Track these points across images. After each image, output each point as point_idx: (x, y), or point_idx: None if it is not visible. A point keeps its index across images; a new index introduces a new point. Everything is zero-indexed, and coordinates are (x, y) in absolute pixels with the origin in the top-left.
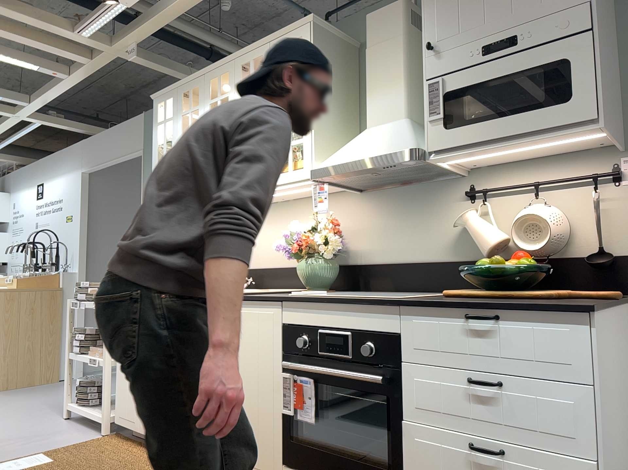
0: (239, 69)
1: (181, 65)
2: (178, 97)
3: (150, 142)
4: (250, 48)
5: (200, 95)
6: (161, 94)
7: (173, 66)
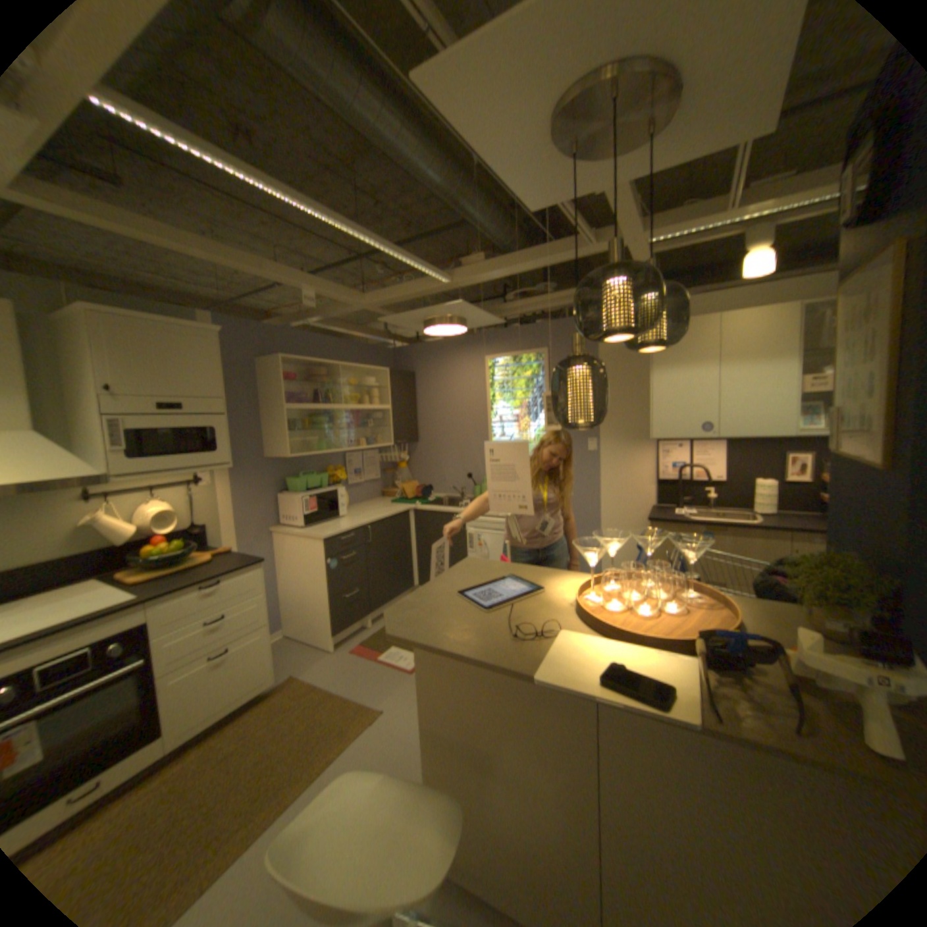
0: None
1: None
2: None
3: None
4: None
5: None
6: None
7: None
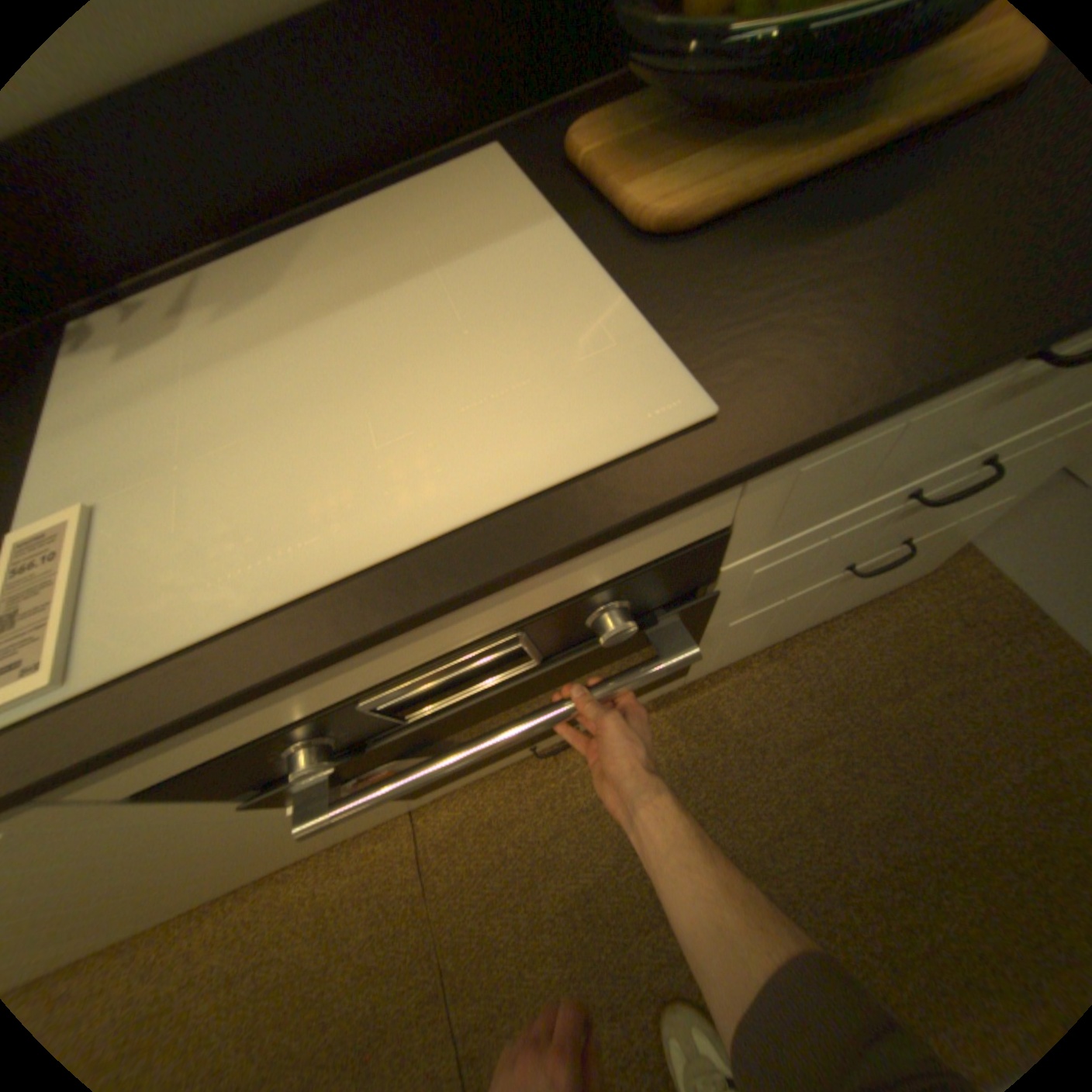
0: None
1: None
2: None
3: None
4: None
5: None
6: None
7: None
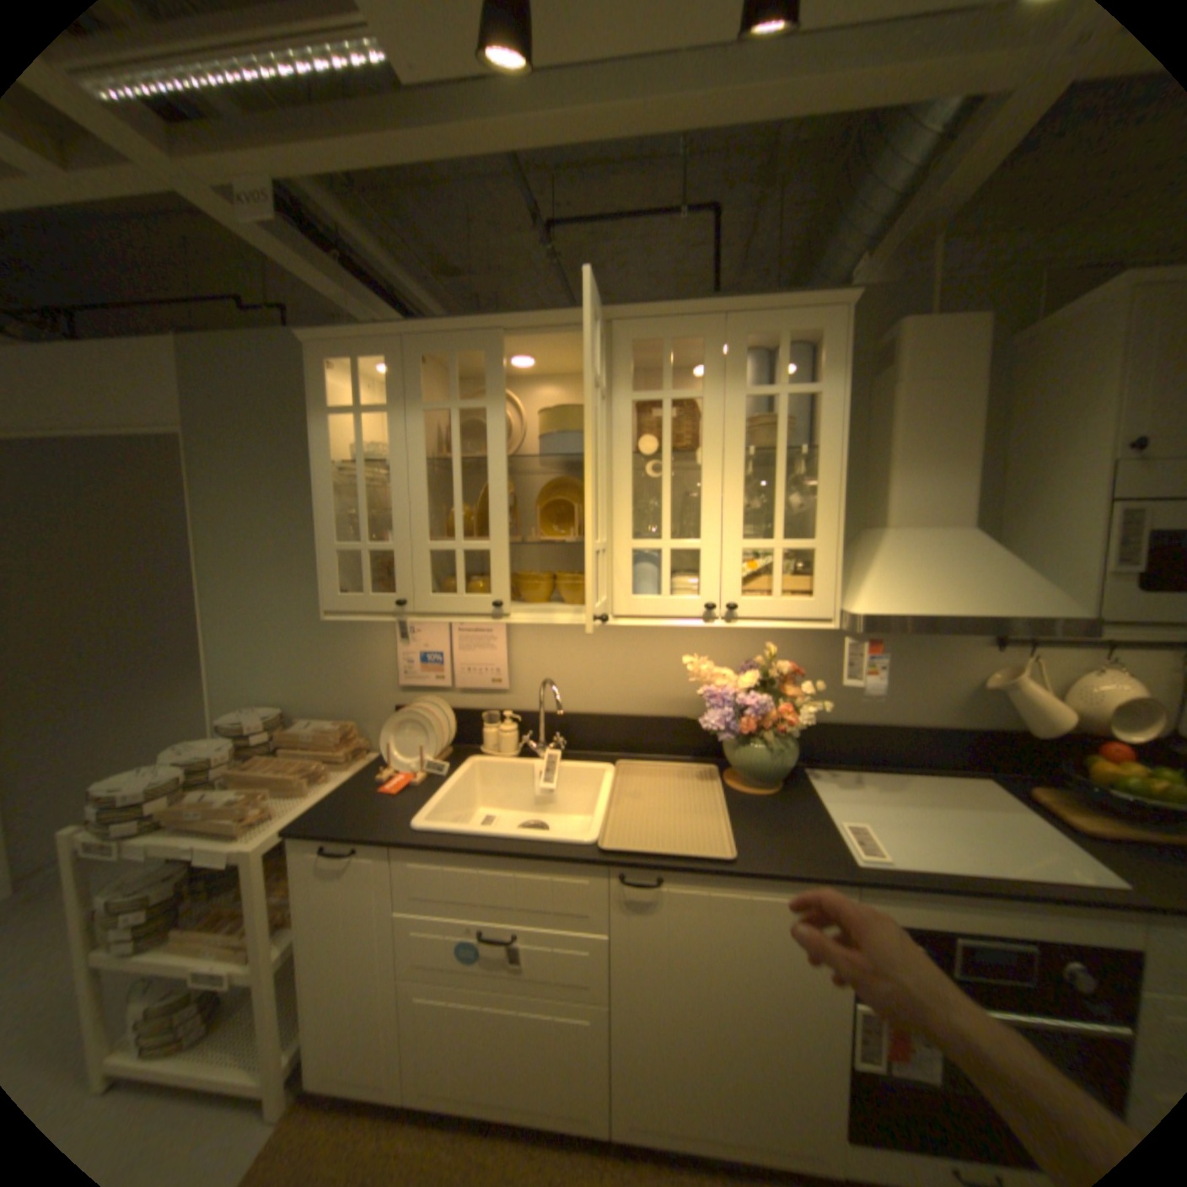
0: (629, 348)
1: (323, 255)
2: (407, 362)
3: (204, 411)
4: (670, 309)
5: (492, 376)
6: (336, 335)
7: (310, 252)
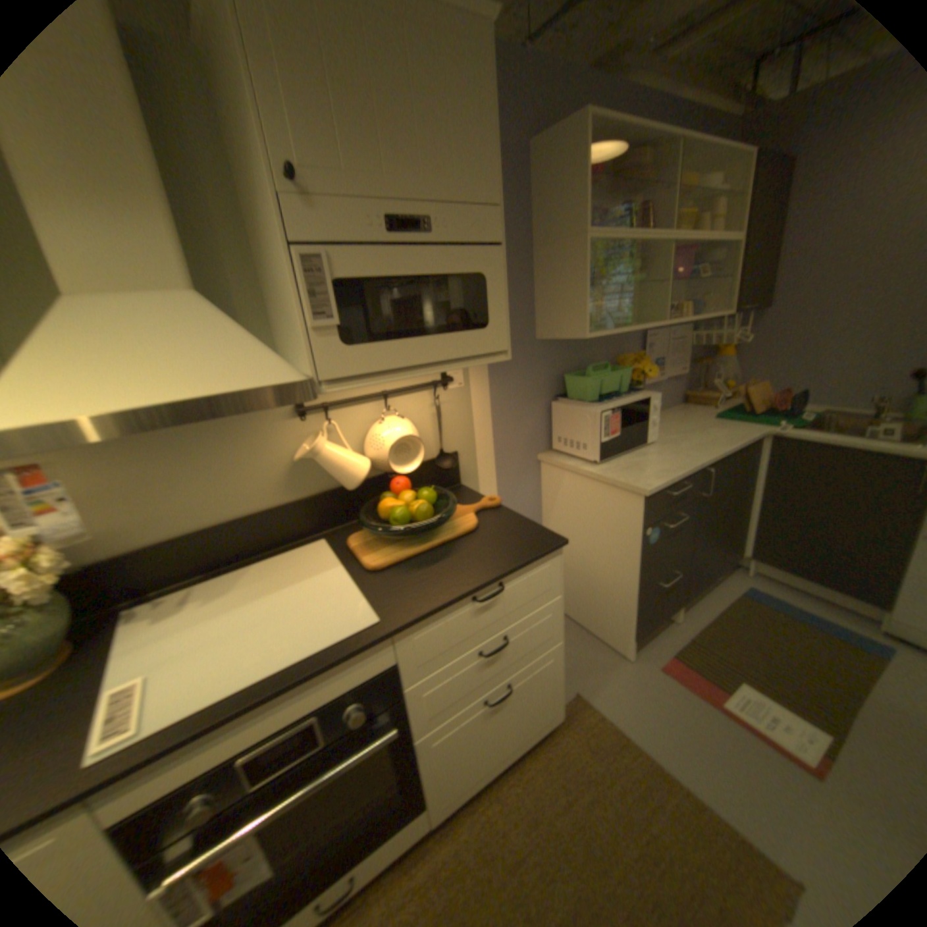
0: None
1: None
2: None
3: None
4: None
5: None
6: None
7: None
